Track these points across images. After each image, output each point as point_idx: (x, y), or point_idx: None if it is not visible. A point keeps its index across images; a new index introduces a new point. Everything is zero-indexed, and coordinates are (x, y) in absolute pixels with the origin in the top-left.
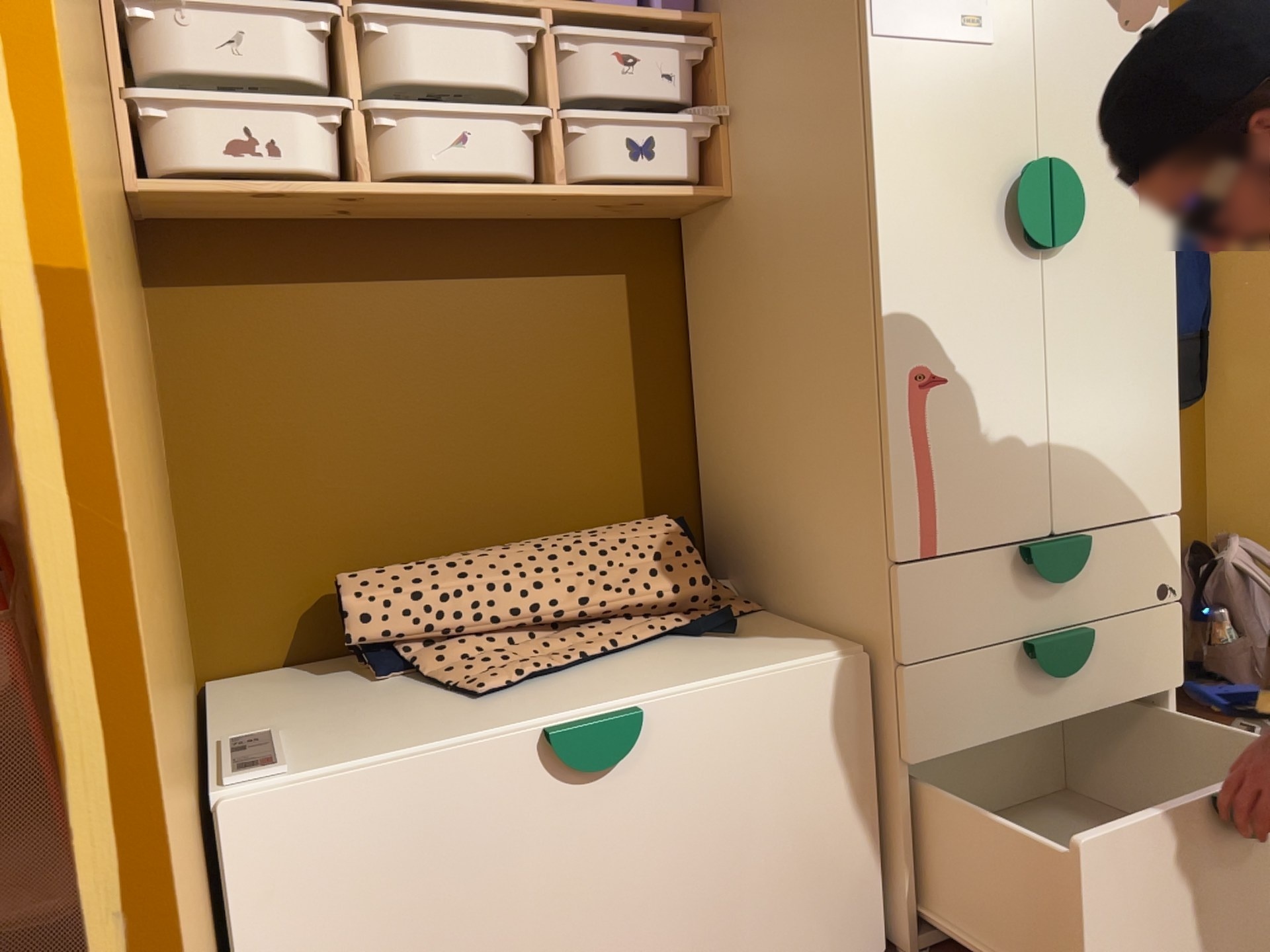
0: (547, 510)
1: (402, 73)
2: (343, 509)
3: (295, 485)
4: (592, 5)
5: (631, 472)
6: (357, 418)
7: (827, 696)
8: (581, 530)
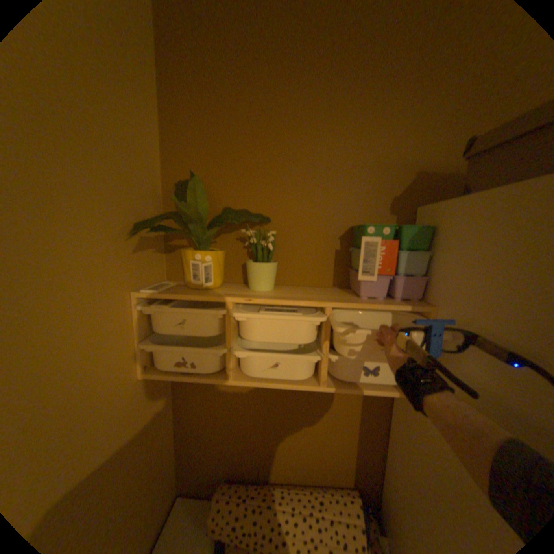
0: (308, 470)
1: (252, 333)
2: (228, 452)
3: (213, 441)
4: (355, 303)
5: (349, 464)
6: (237, 424)
7: None
8: (317, 494)
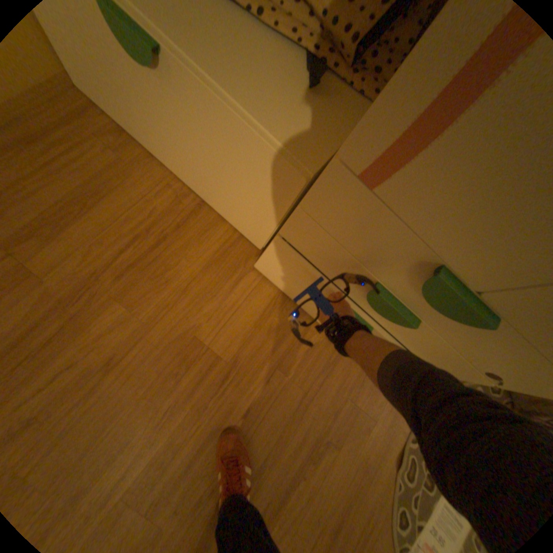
0: None
1: None
2: None
3: None
4: None
5: None
6: None
7: (272, 167)
8: None
